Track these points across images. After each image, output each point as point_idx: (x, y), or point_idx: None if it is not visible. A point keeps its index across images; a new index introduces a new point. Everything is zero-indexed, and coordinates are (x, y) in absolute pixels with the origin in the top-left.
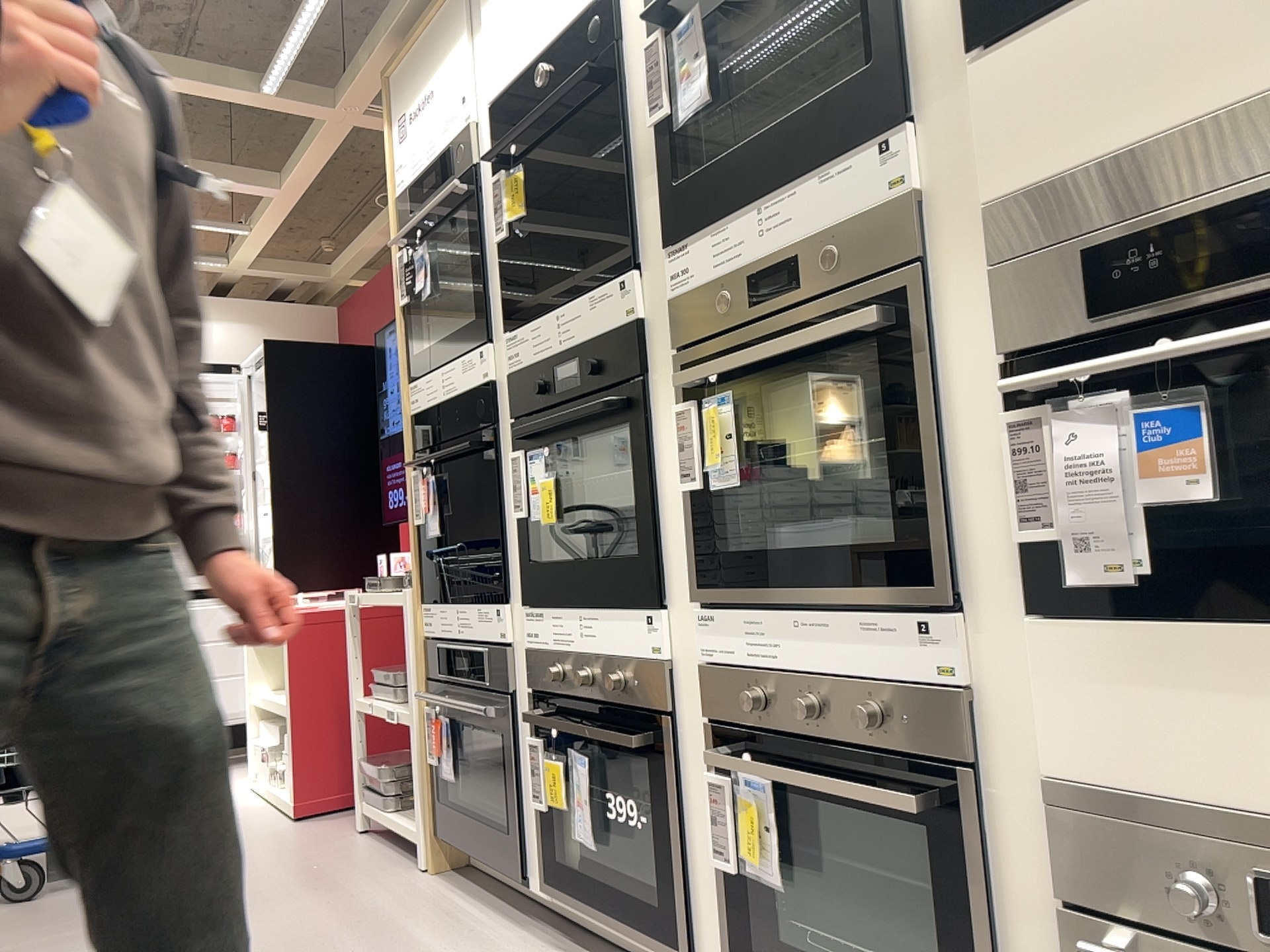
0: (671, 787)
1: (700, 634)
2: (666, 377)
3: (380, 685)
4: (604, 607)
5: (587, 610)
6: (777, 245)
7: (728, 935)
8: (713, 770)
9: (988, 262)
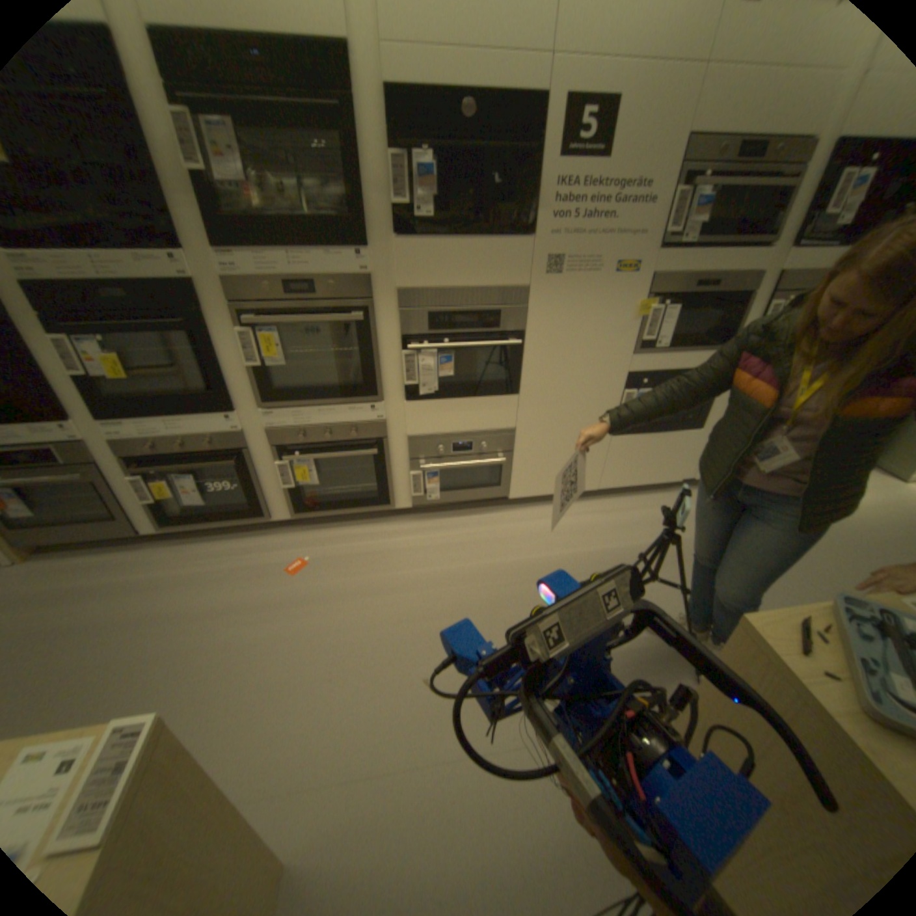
0: (252, 473)
1: (262, 419)
2: (219, 313)
3: None
4: (187, 415)
5: (169, 417)
6: (300, 274)
7: (287, 505)
8: (275, 462)
9: (399, 308)
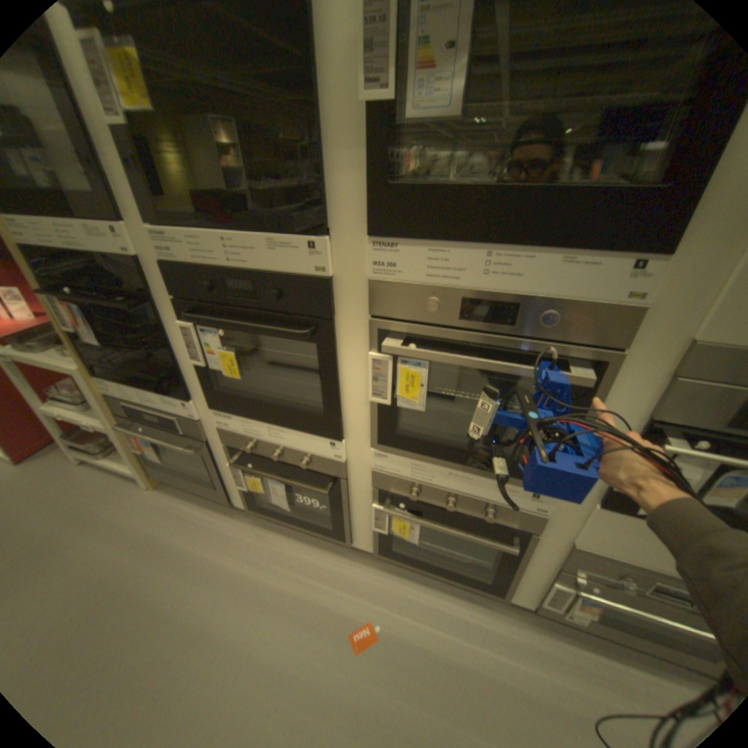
0: (345, 503)
1: (373, 458)
2: (355, 326)
3: (58, 403)
4: (291, 429)
5: (274, 425)
6: (501, 288)
7: (373, 541)
8: (374, 502)
9: (682, 375)
